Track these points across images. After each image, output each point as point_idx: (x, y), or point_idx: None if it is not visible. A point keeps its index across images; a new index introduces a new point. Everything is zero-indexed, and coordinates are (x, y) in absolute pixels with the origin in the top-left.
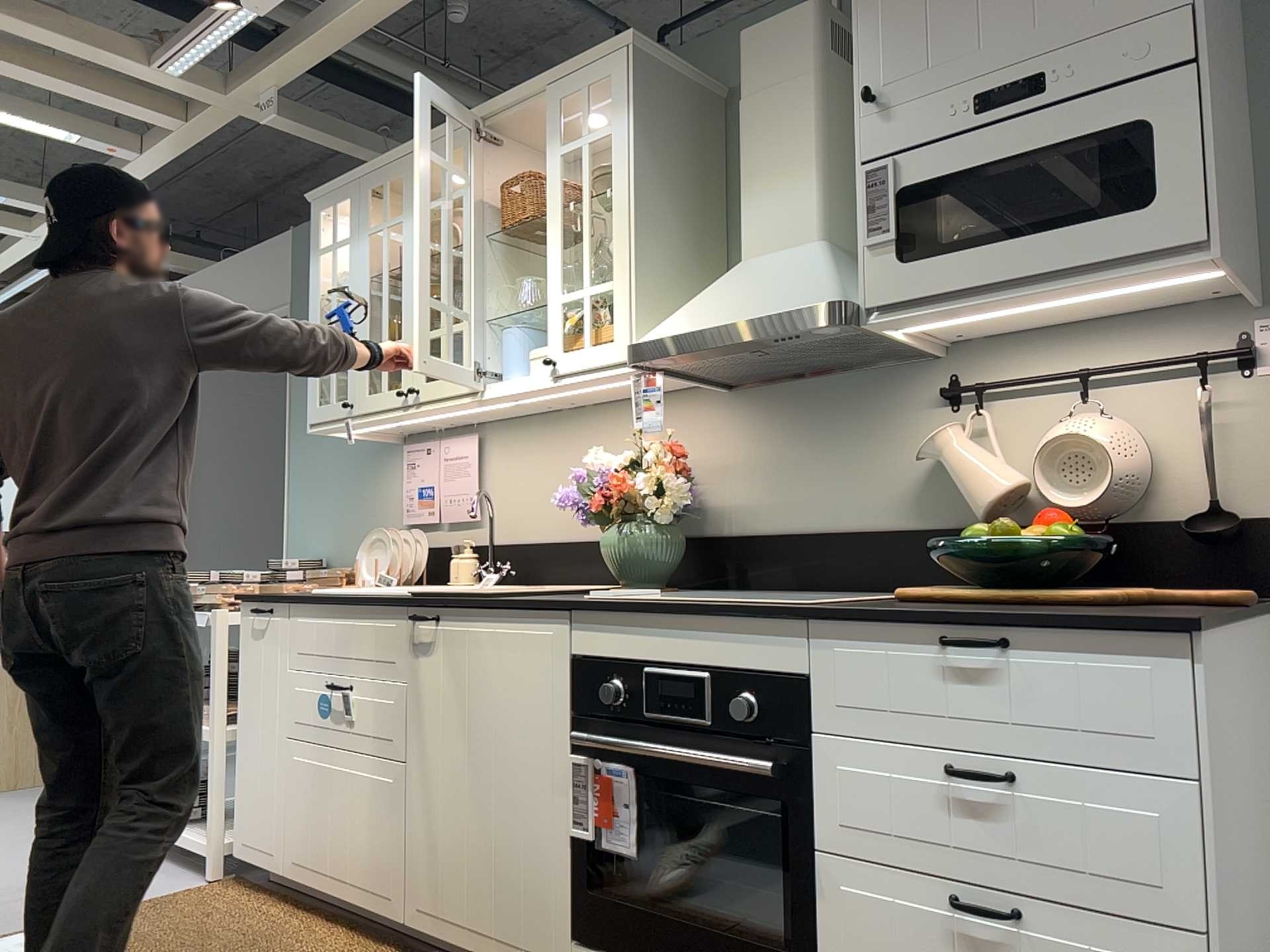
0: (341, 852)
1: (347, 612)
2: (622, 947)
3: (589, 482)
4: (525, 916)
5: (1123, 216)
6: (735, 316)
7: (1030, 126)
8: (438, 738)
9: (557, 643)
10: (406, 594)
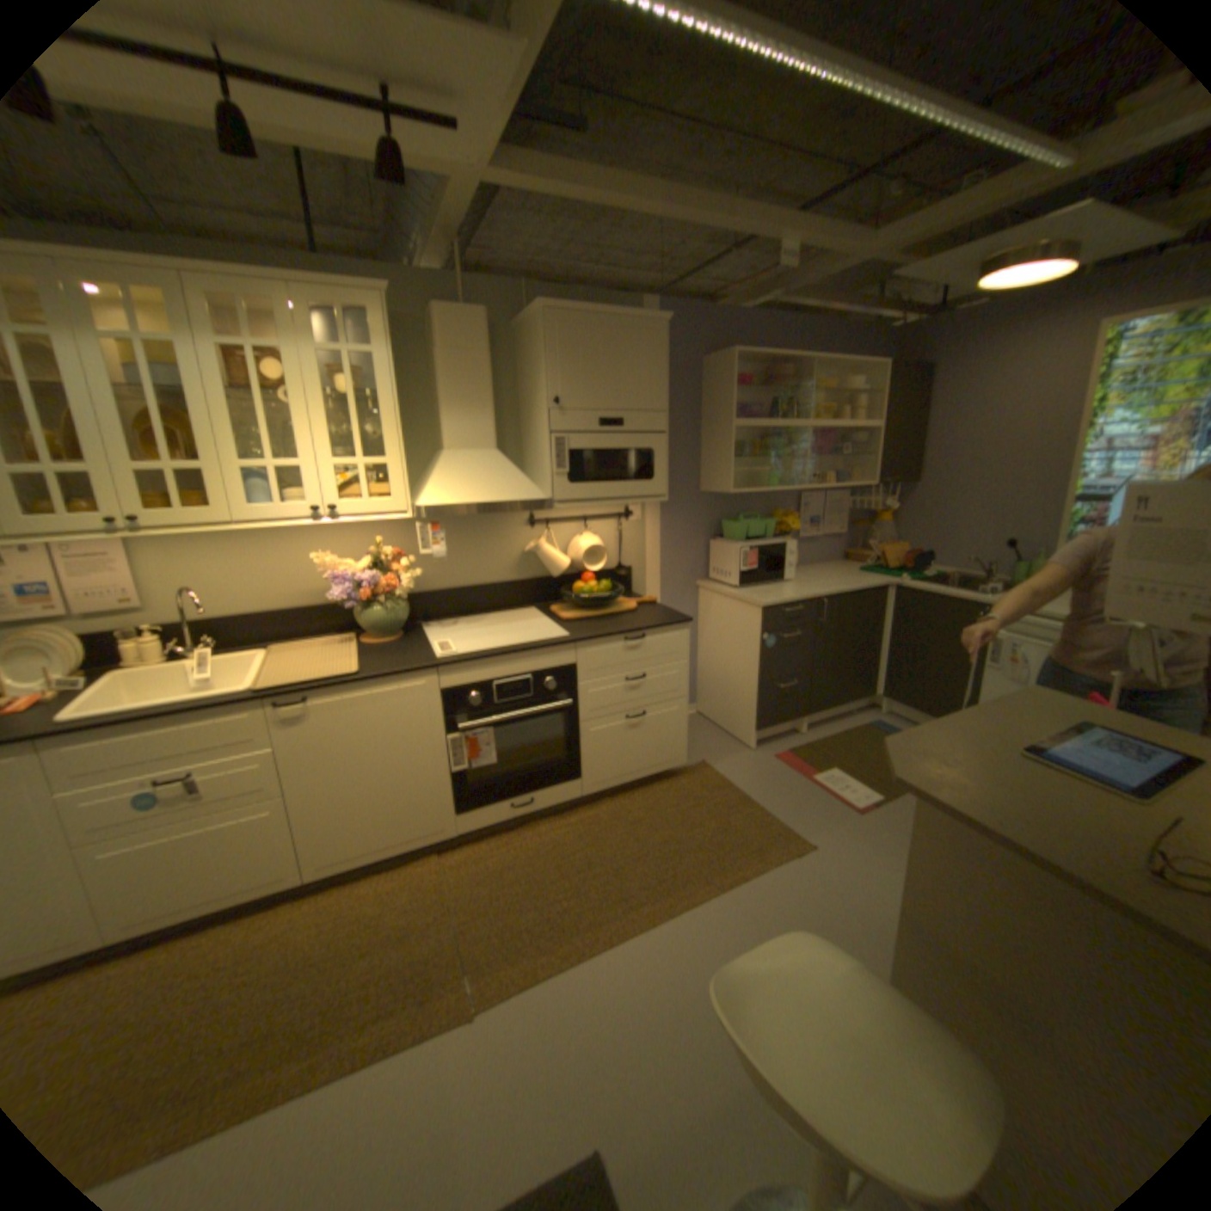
0: (208, 884)
1: (164, 723)
2: (487, 801)
3: (338, 578)
4: (421, 822)
5: (646, 482)
6: (491, 498)
7: (620, 439)
8: (322, 768)
9: (430, 686)
10: (241, 690)
